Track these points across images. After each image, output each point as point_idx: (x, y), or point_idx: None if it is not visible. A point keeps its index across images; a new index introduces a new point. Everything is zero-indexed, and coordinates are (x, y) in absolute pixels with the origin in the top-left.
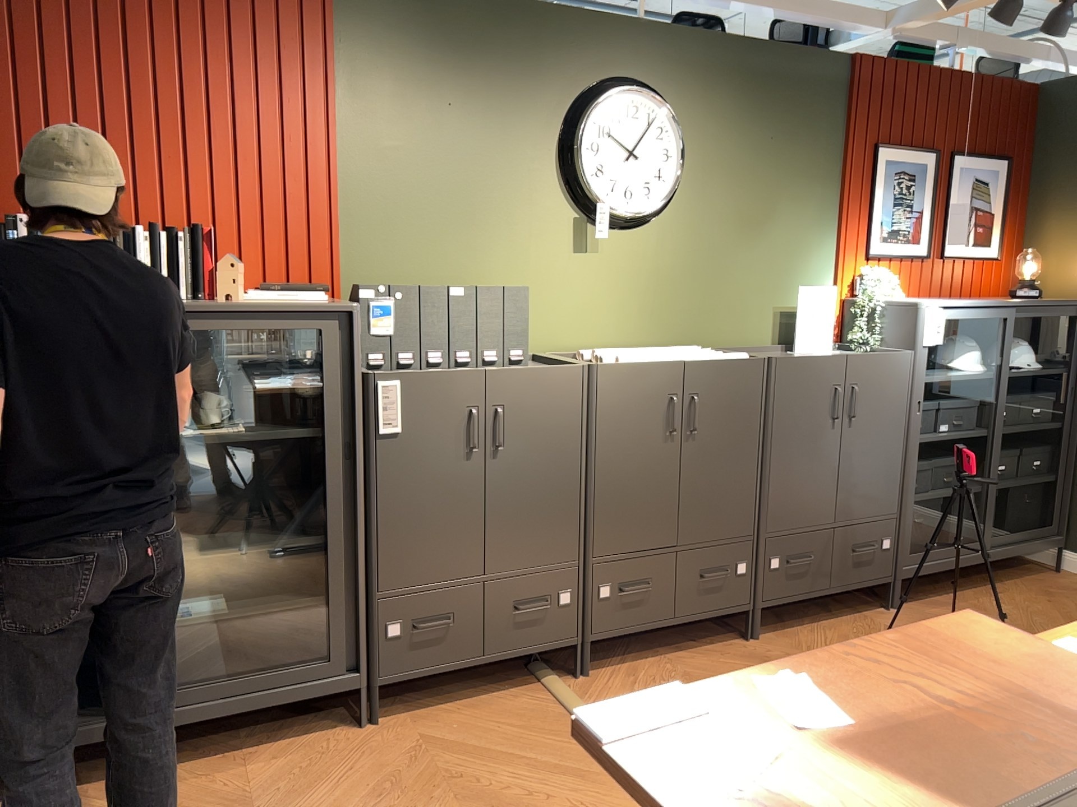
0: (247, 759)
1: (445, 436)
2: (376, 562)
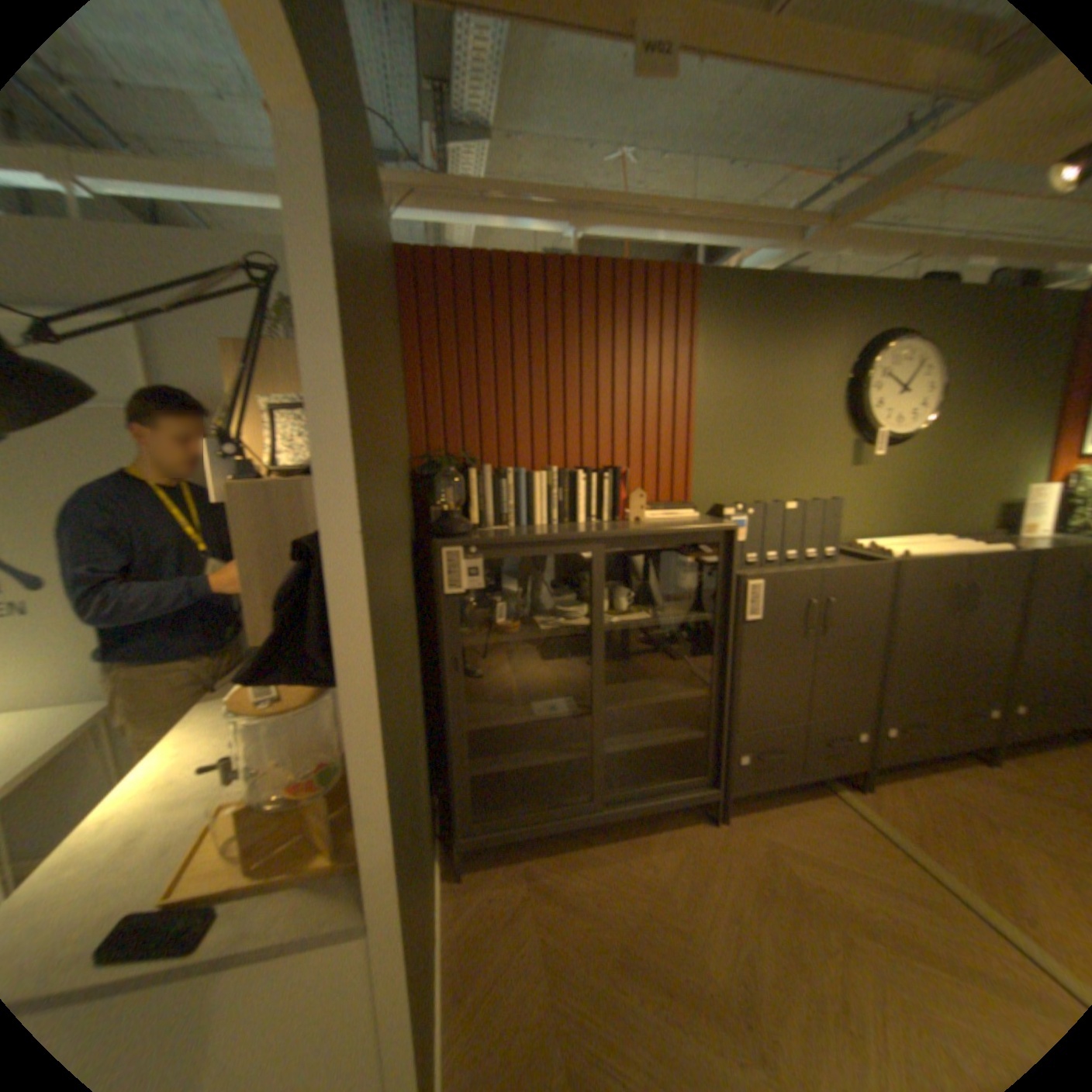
0: (648, 850)
1: (793, 620)
2: (739, 713)
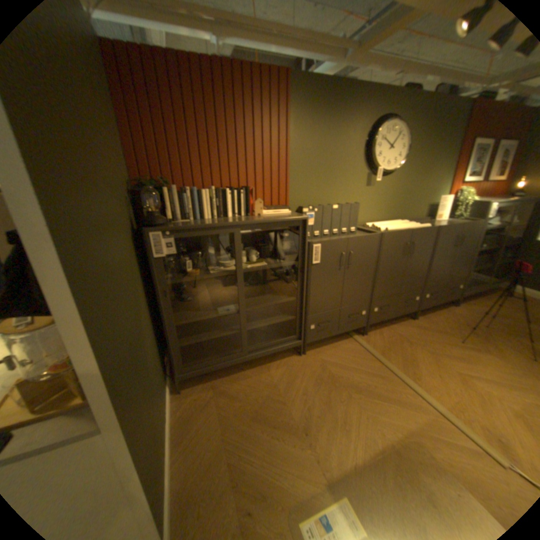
0: (269, 369)
1: (333, 262)
2: (309, 306)
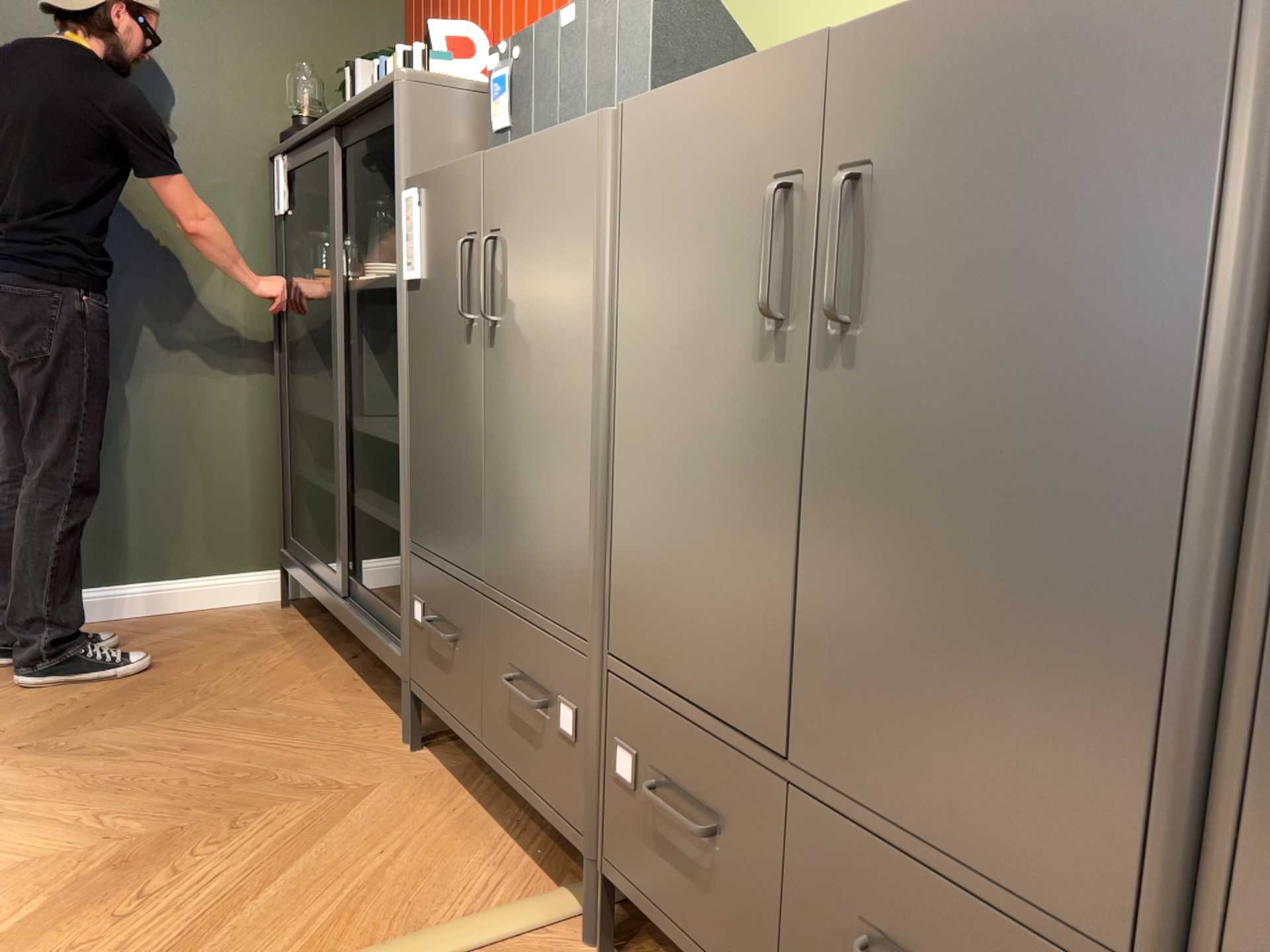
0: (343, 692)
1: (451, 290)
2: (408, 491)
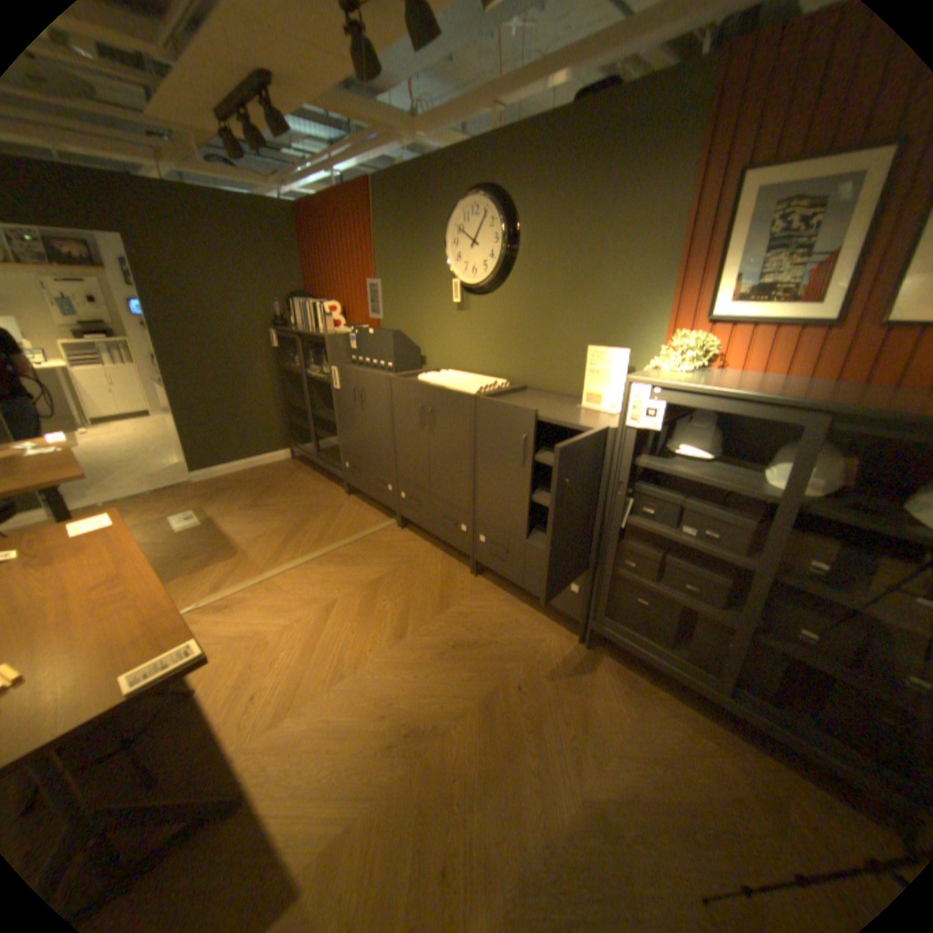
0: (324, 483)
1: (350, 395)
2: (341, 437)
